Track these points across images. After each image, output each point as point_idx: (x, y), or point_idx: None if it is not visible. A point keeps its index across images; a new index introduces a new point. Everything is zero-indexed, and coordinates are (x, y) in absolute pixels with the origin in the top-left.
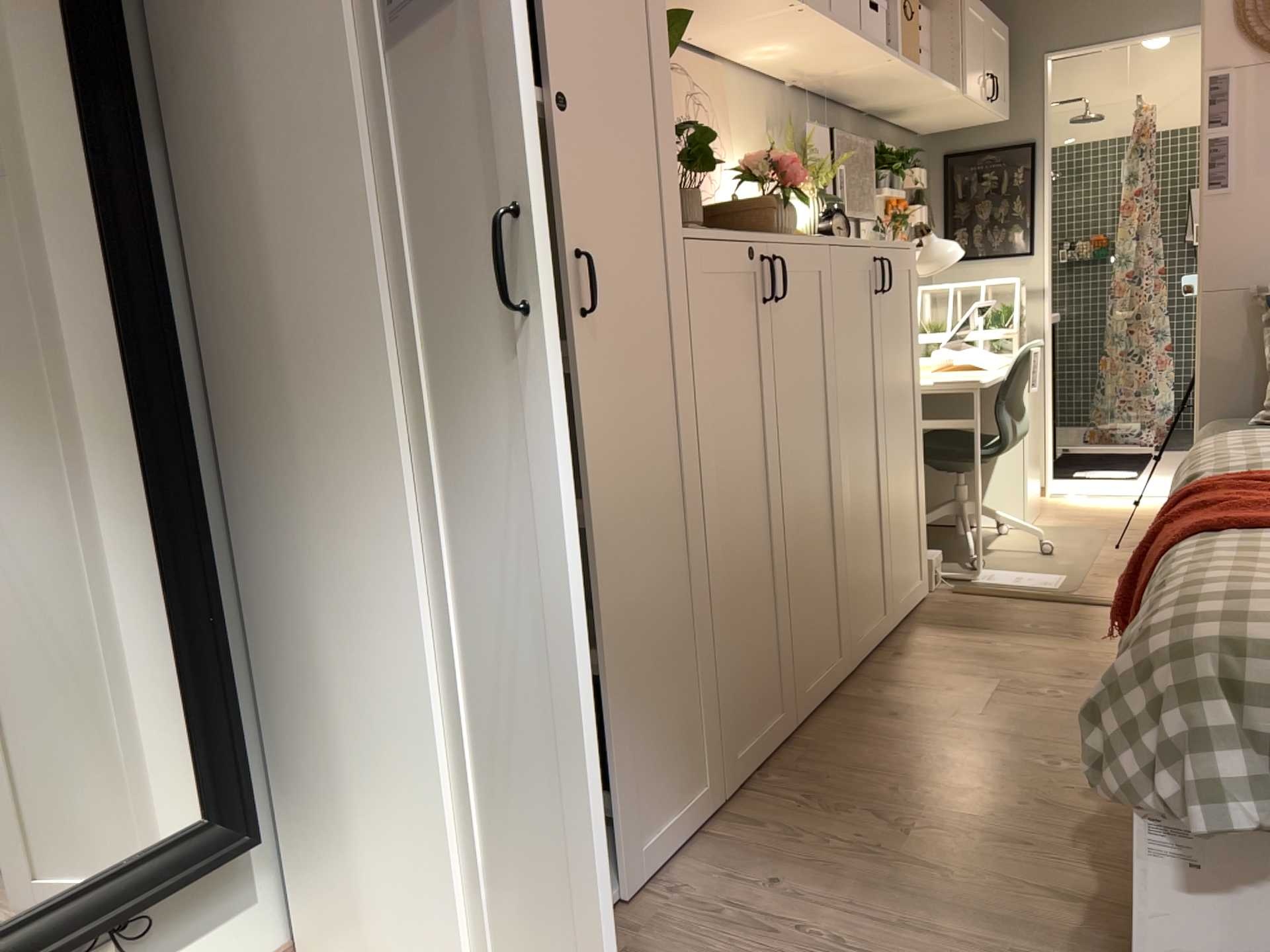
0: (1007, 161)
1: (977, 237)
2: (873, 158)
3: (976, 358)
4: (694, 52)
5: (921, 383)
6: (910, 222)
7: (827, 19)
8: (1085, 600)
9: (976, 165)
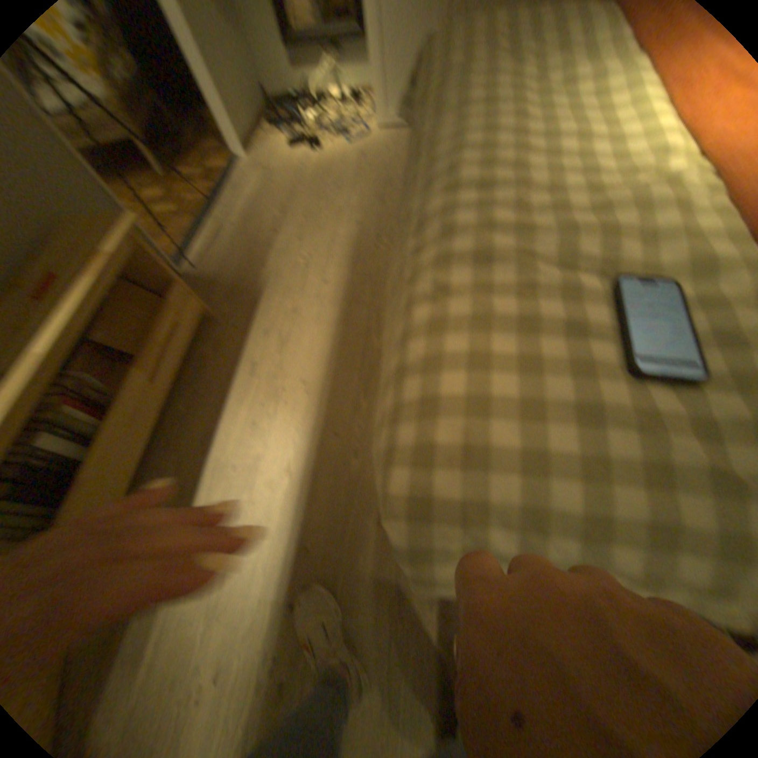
0: None
1: None
2: None
3: None
4: None
5: None
6: None
7: None
8: None
9: None
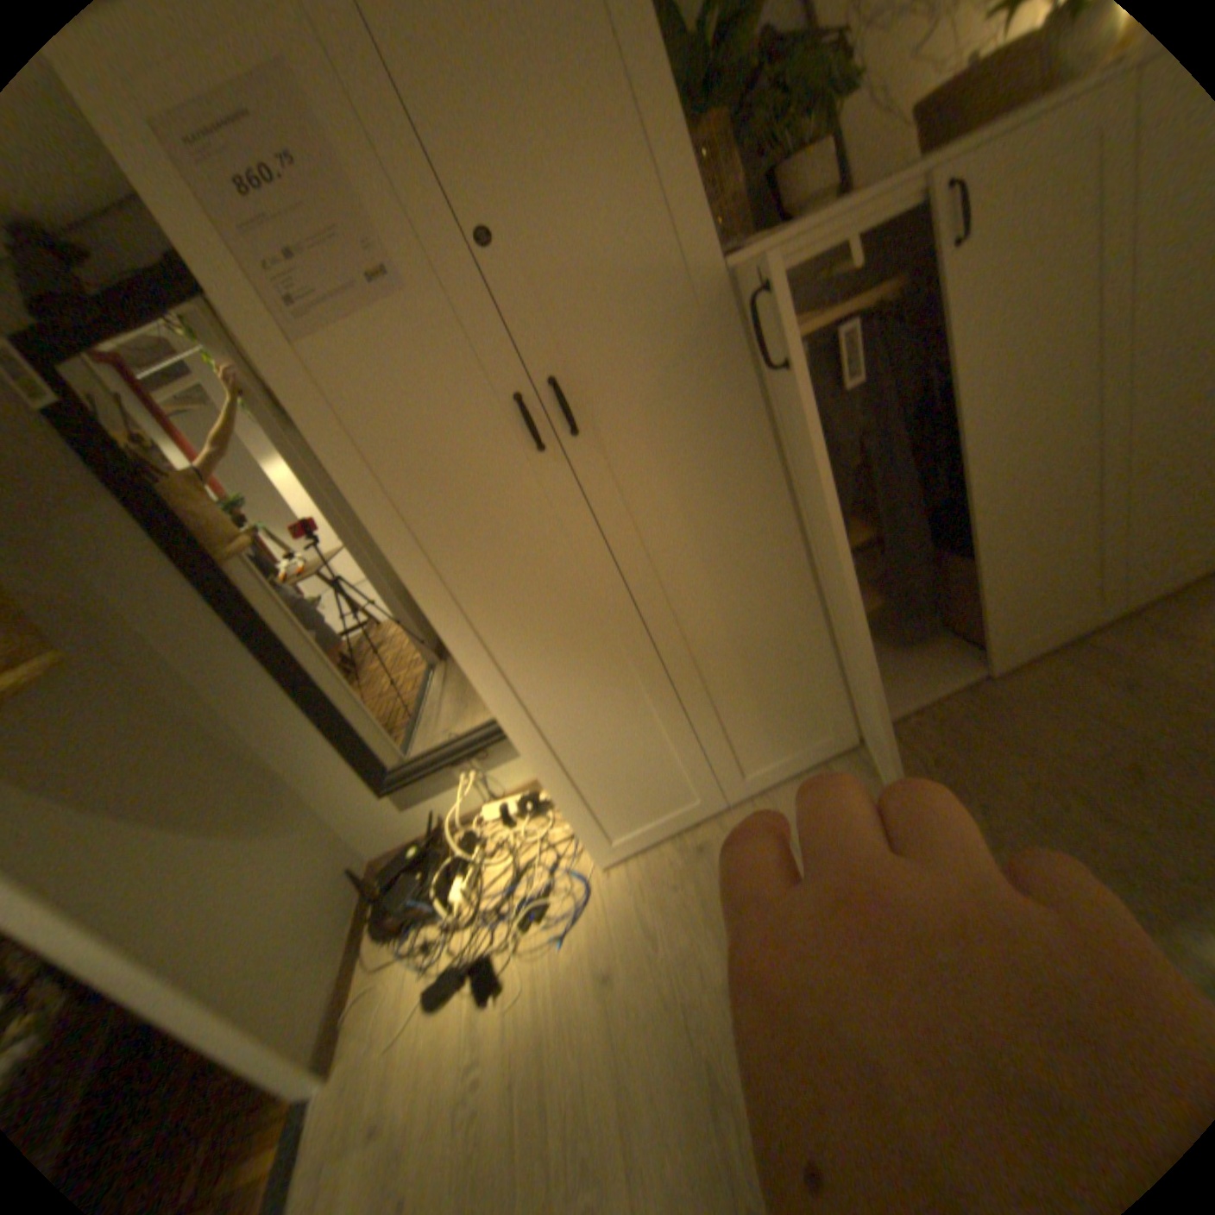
0: None
1: None
2: None
3: None
4: None
5: None
6: None
7: None
8: None
9: None
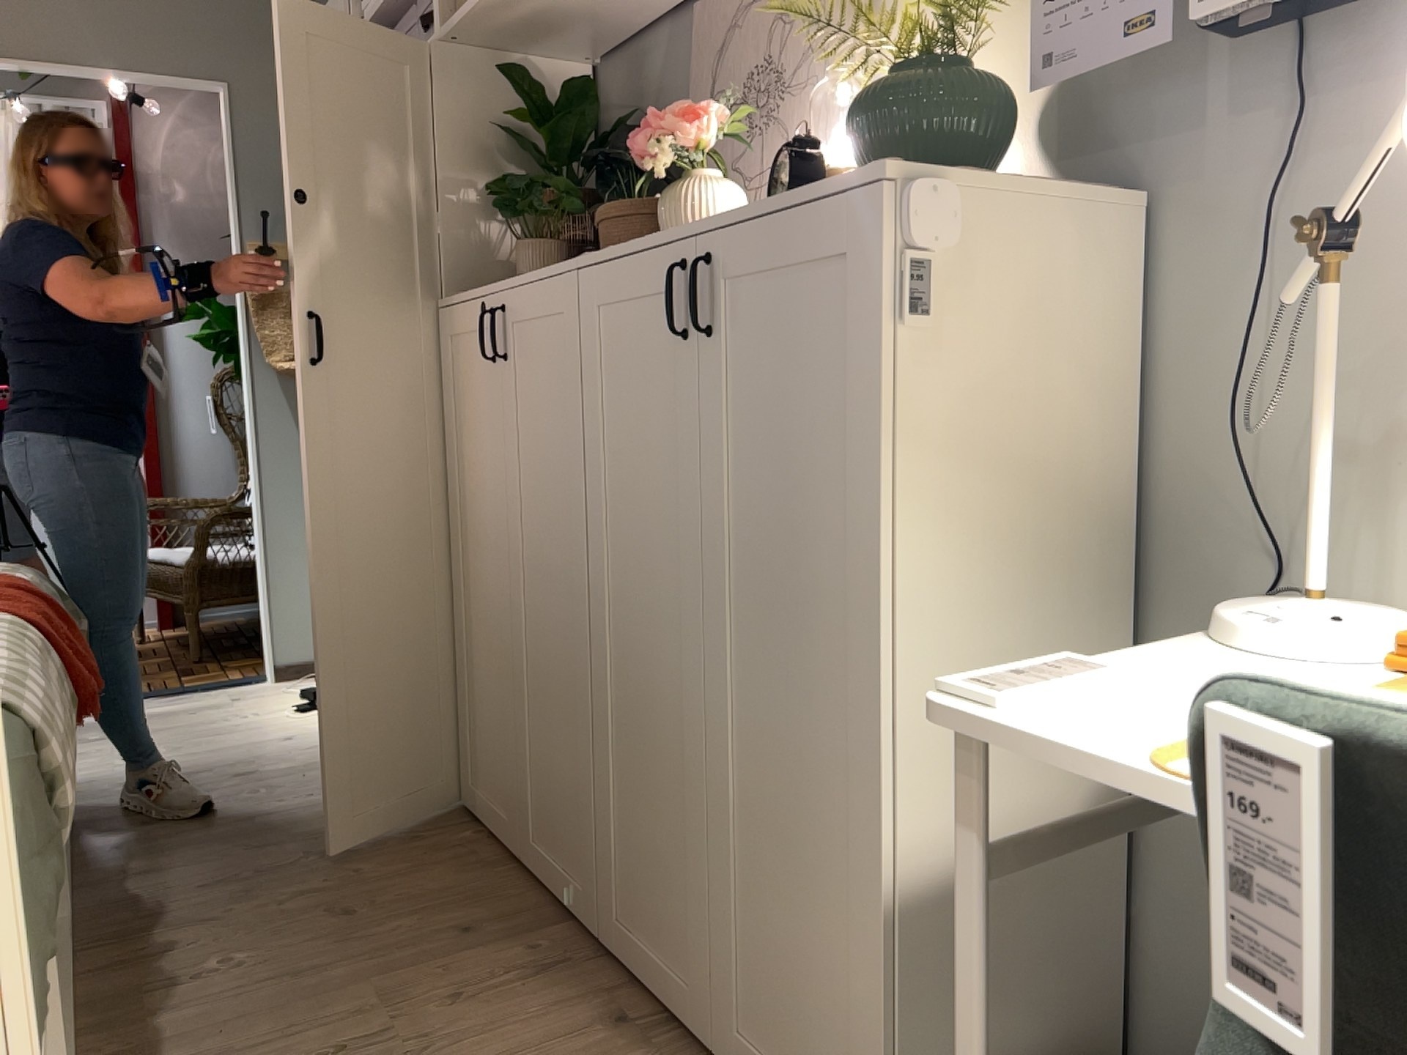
0: None
1: None
2: None
3: None
4: None
5: (886, 615)
6: None
7: None
8: None
9: None
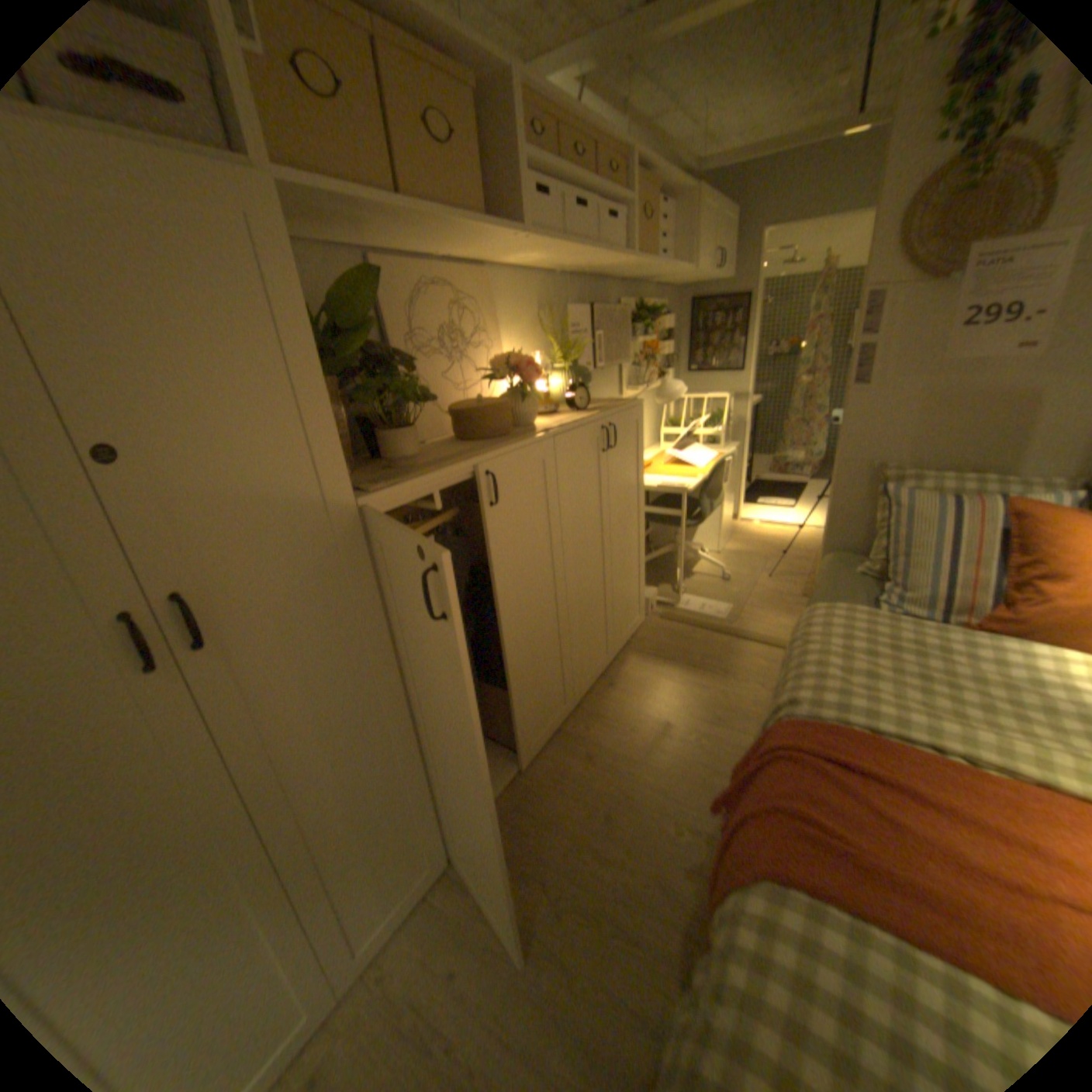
0: (733, 305)
1: (709, 358)
2: (634, 314)
3: (692, 459)
4: (460, 262)
5: (643, 496)
6: (661, 354)
7: (557, 240)
8: (737, 636)
9: (712, 307)
